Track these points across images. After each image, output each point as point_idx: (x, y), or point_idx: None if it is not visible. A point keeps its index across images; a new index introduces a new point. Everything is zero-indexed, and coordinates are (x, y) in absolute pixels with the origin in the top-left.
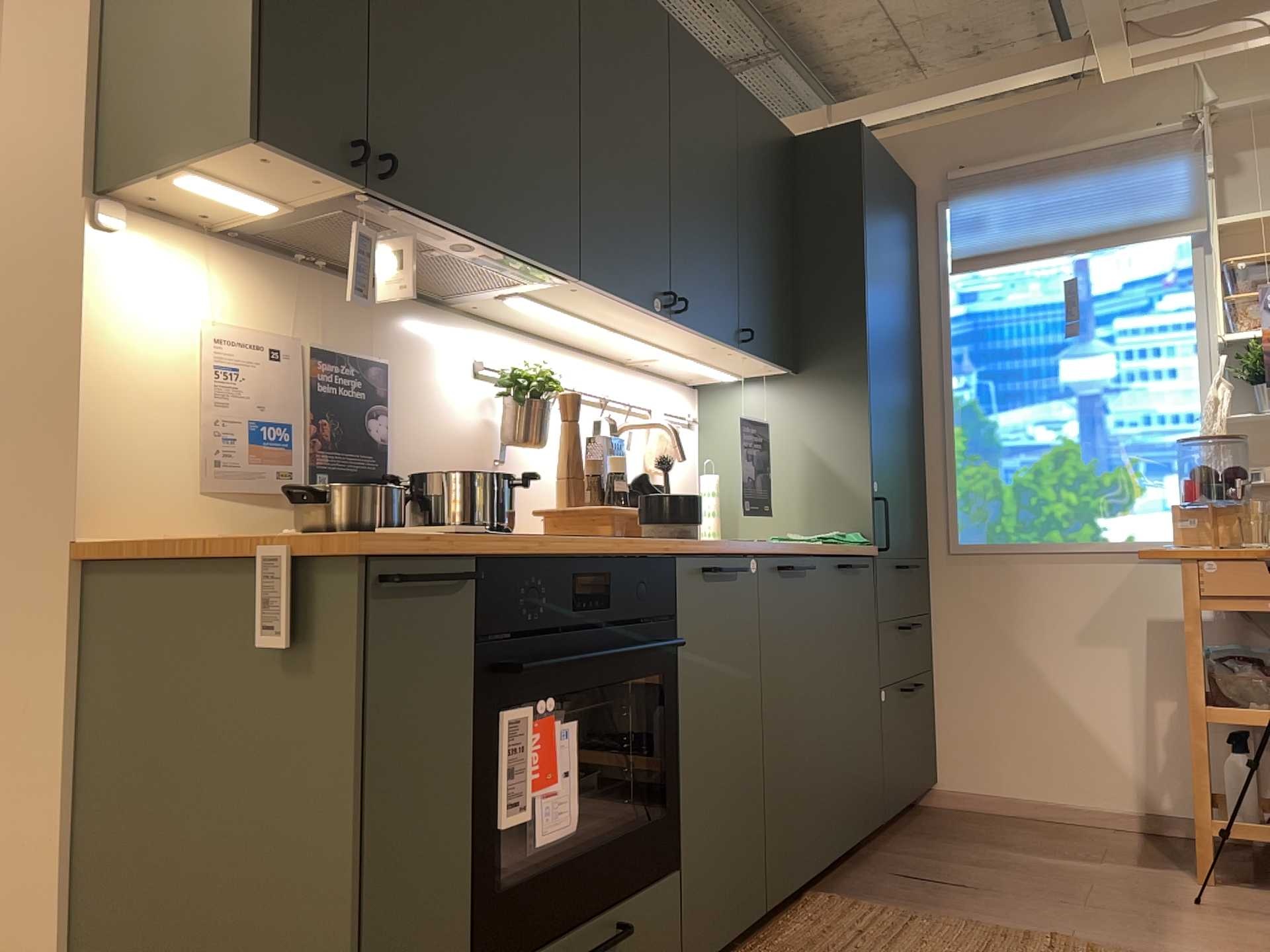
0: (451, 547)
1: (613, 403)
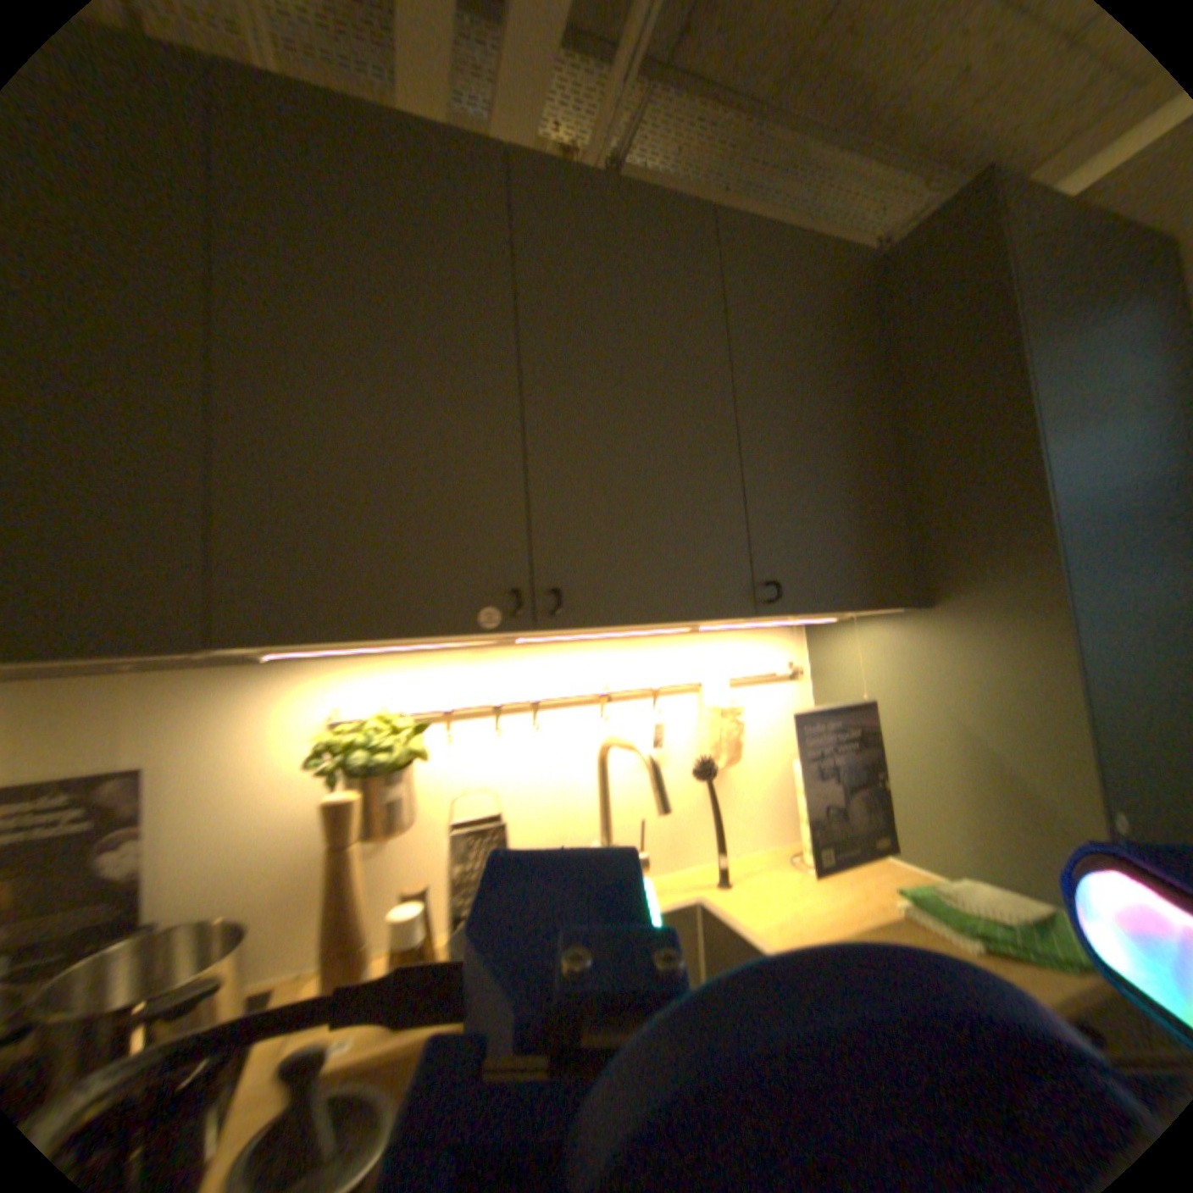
0: None
1: (623, 691)
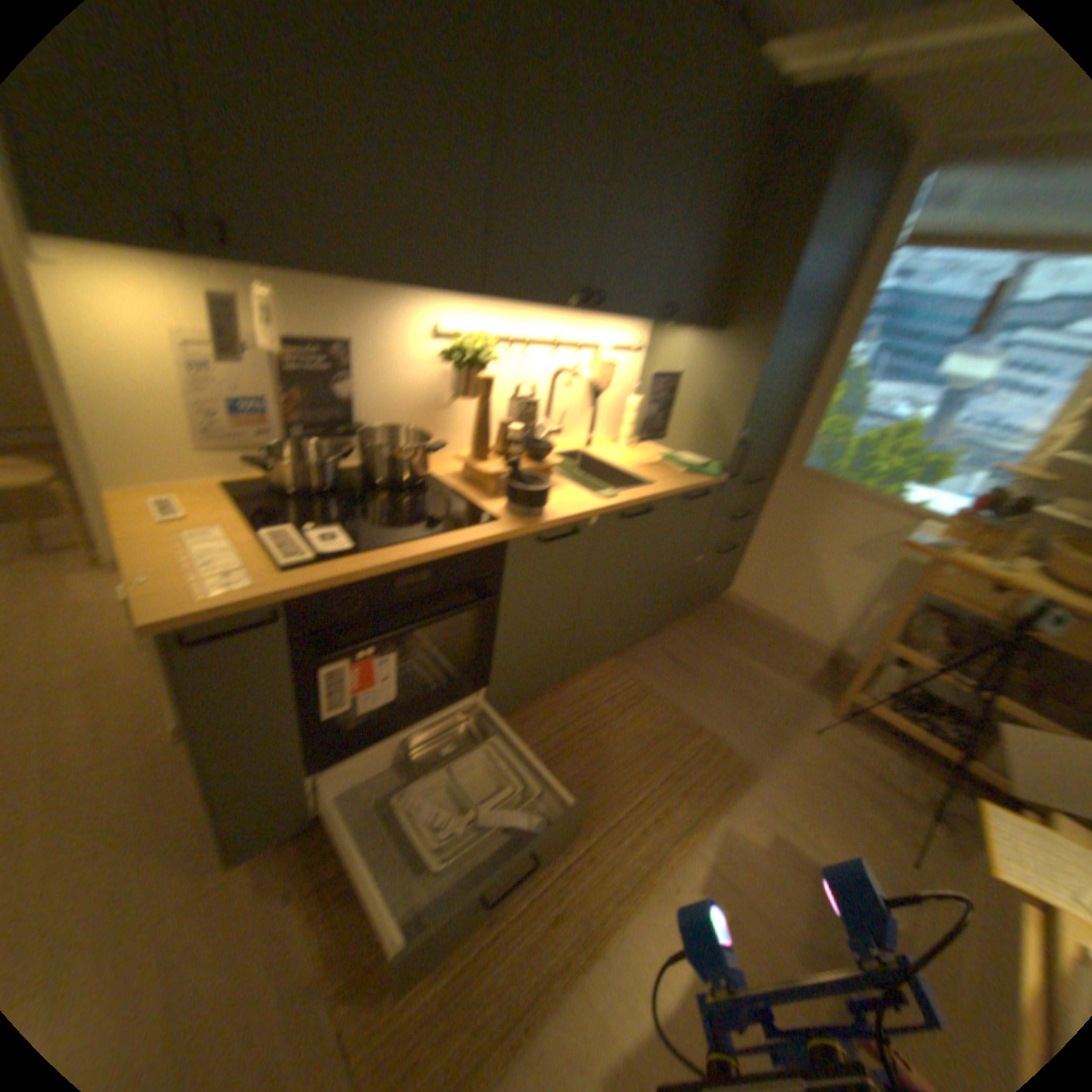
0: (254, 604)
1: (566, 343)
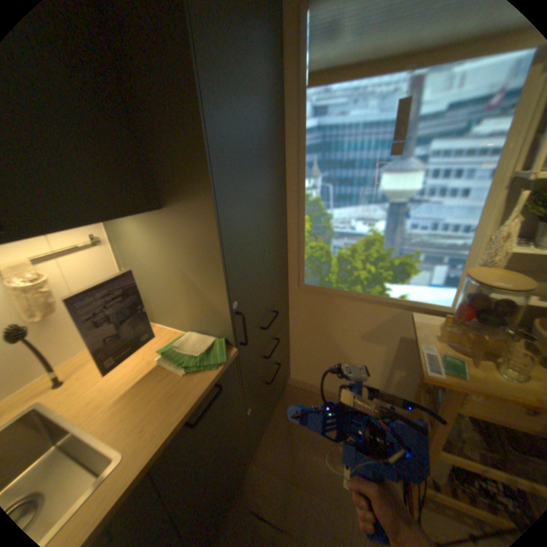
0: None
1: None
